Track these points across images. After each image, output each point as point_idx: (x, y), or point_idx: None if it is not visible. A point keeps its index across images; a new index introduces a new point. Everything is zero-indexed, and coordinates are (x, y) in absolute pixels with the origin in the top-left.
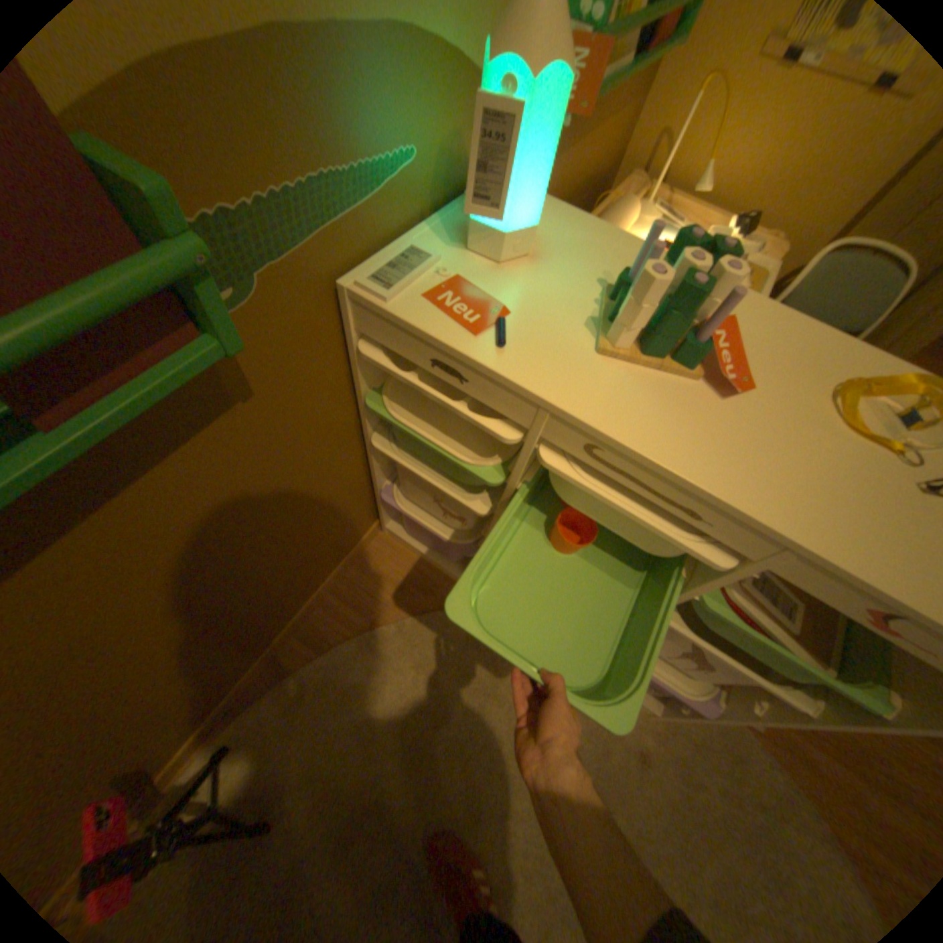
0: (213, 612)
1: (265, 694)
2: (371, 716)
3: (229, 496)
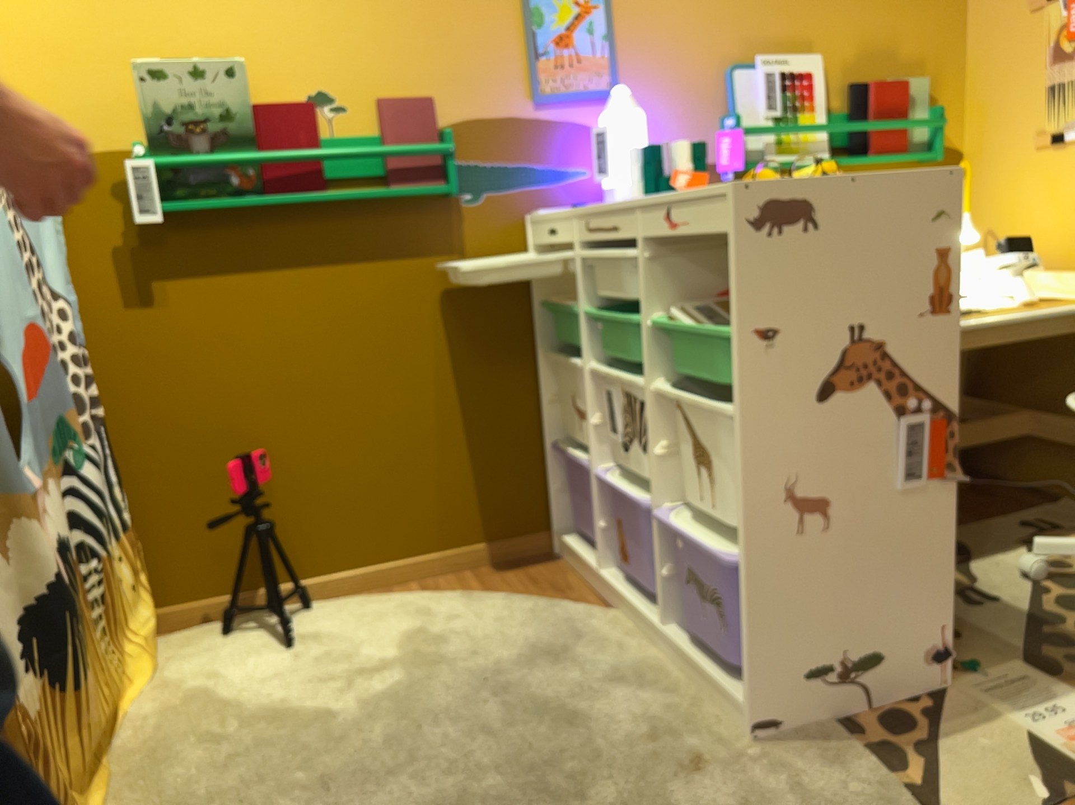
0: (382, 416)
1: (363, 597)
2: (425, 630)
3: (429, 314)
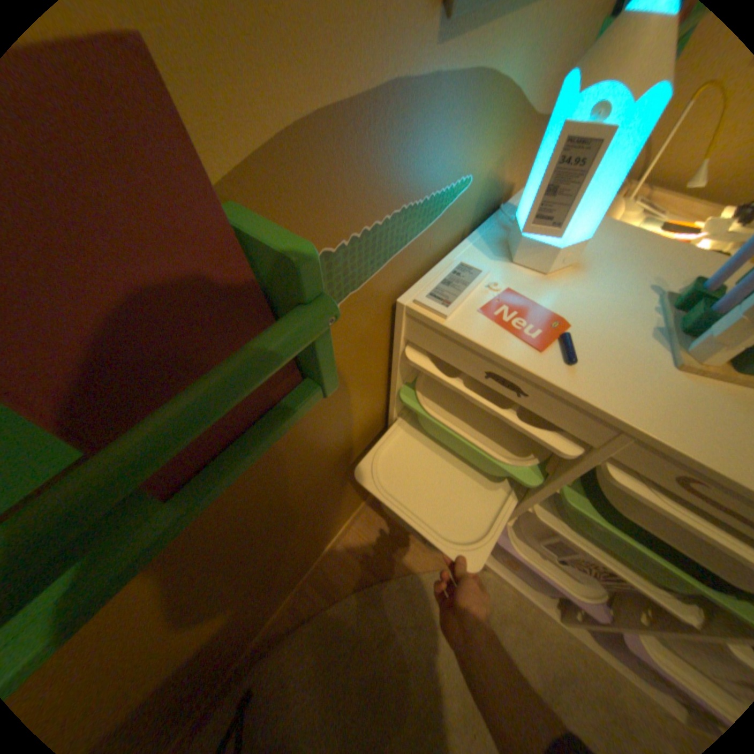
0: (256, 581)
1: (284, 639)
2: (378, 676)
3: (285, 489)
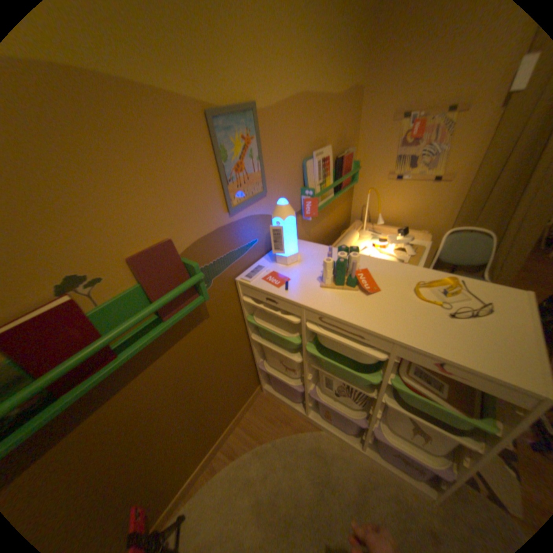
0: (188, 416)
1: (205, 484)
2: (259, 499)
3: (199, 357)
